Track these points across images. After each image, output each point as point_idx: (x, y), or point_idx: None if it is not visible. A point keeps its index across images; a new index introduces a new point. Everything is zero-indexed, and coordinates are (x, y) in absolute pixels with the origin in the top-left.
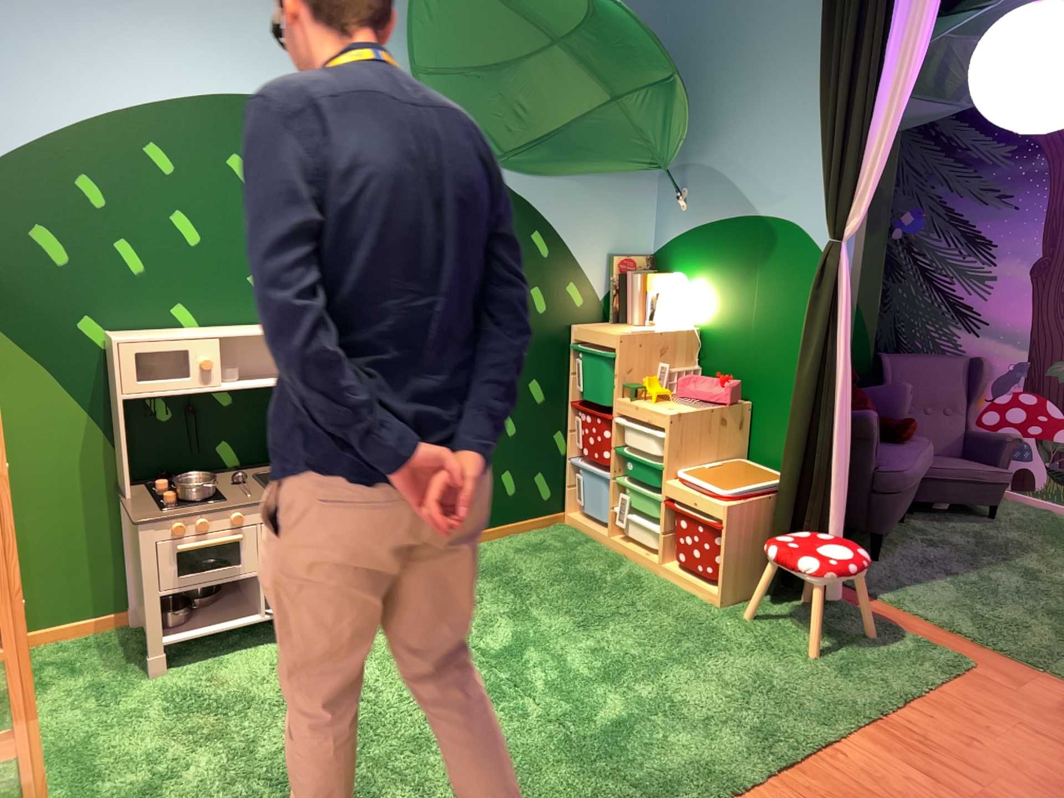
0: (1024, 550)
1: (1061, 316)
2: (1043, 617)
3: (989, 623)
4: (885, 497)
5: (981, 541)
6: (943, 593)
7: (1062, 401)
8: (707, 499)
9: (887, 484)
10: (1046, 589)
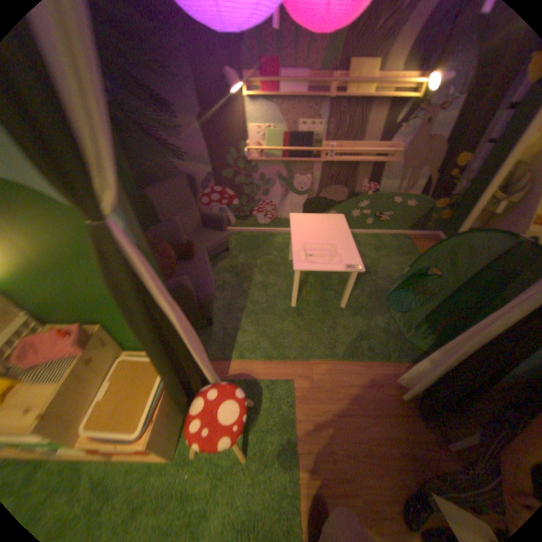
0: (252, 269)
1: (221, 146)
2: (287, 317)
3: (277, 340)
4: (208, 306)
5: (237, 273)
6: (251, 331)
7: (233, 187)
8: (123, 447)
9: (208, 302)
10: (275, 294)
